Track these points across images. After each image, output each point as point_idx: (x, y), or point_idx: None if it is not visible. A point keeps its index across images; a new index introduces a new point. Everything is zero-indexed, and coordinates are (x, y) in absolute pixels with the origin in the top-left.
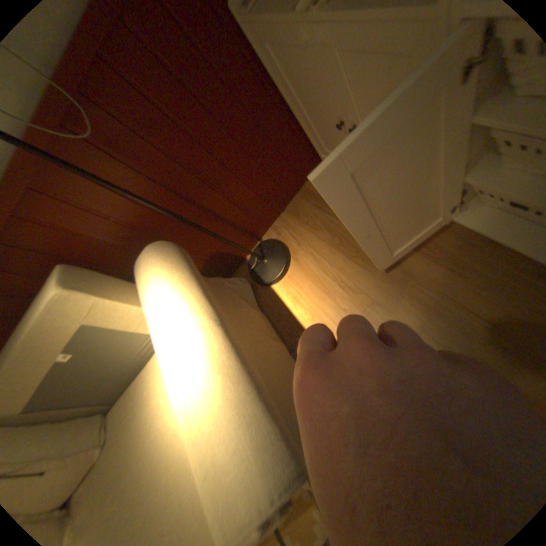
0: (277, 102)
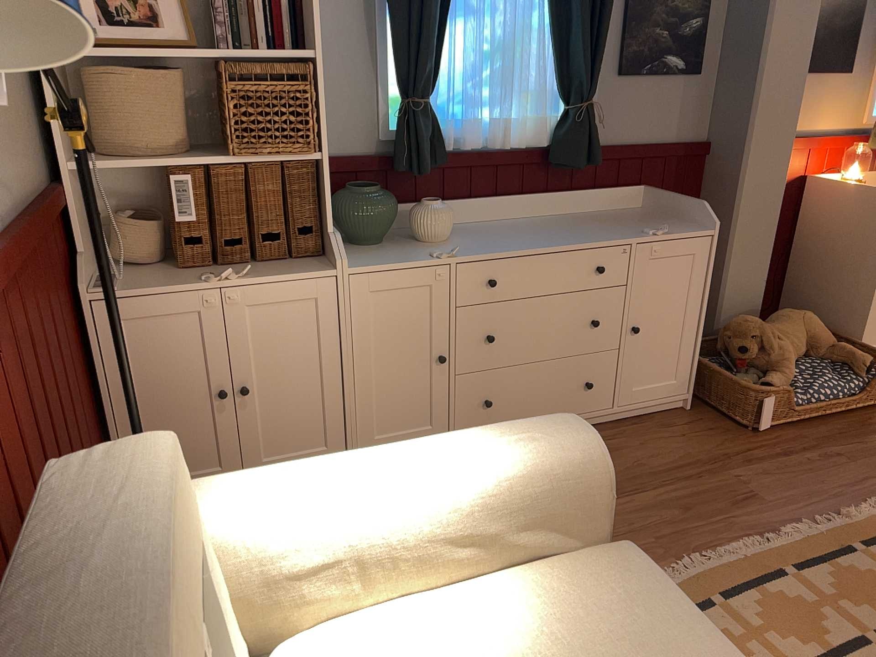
0: (90, 403)
